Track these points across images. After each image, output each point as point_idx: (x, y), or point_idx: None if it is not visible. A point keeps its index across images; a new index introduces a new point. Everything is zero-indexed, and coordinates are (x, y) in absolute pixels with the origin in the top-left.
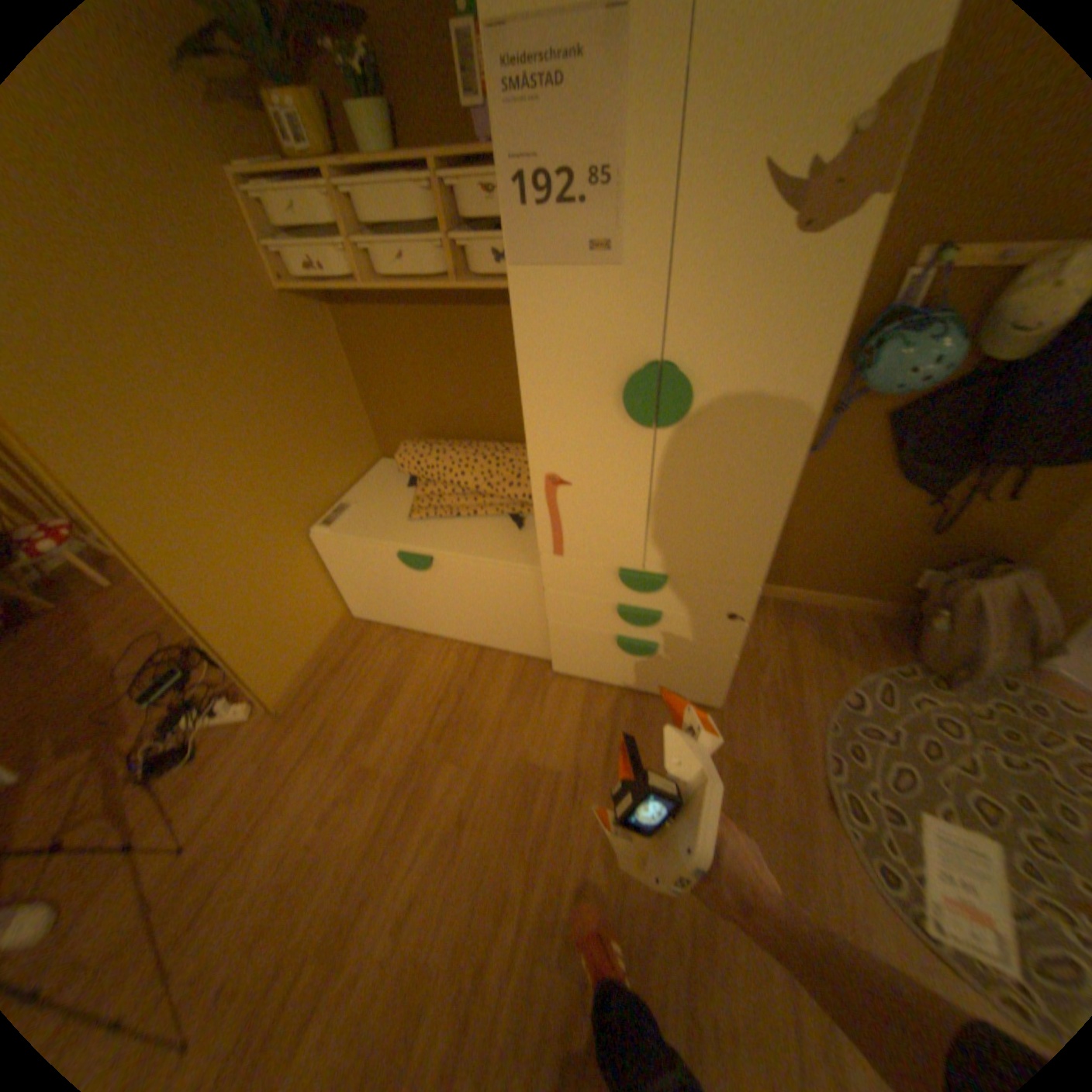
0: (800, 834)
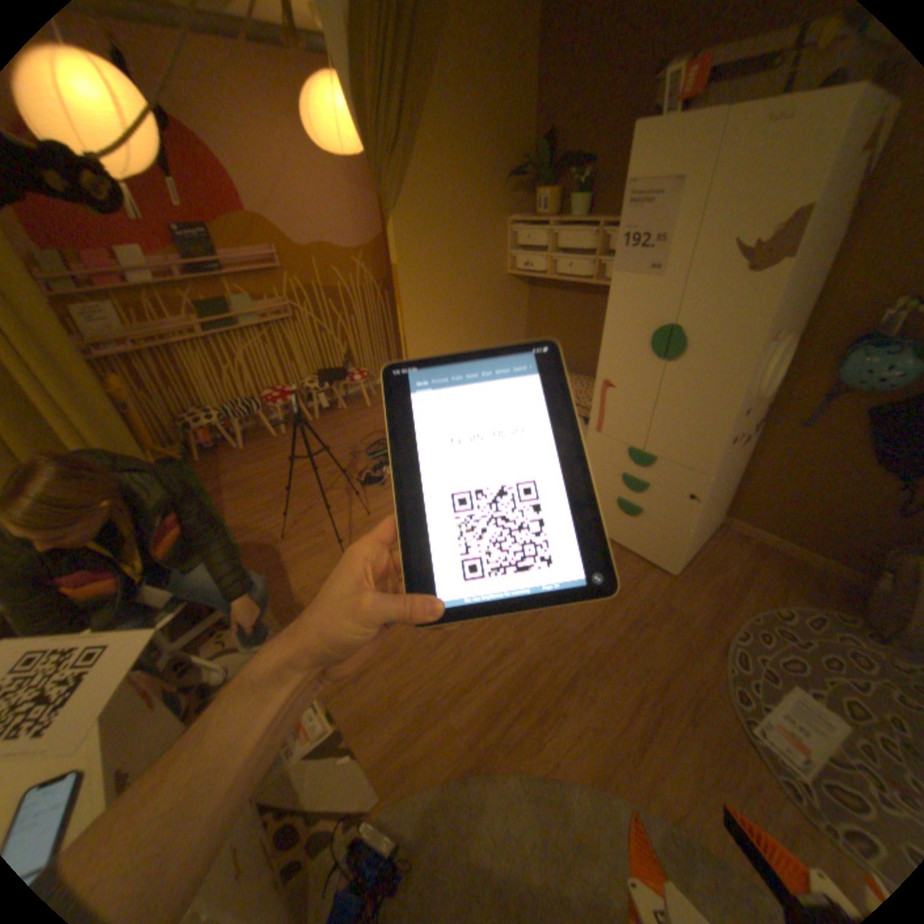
0: (692, 652)
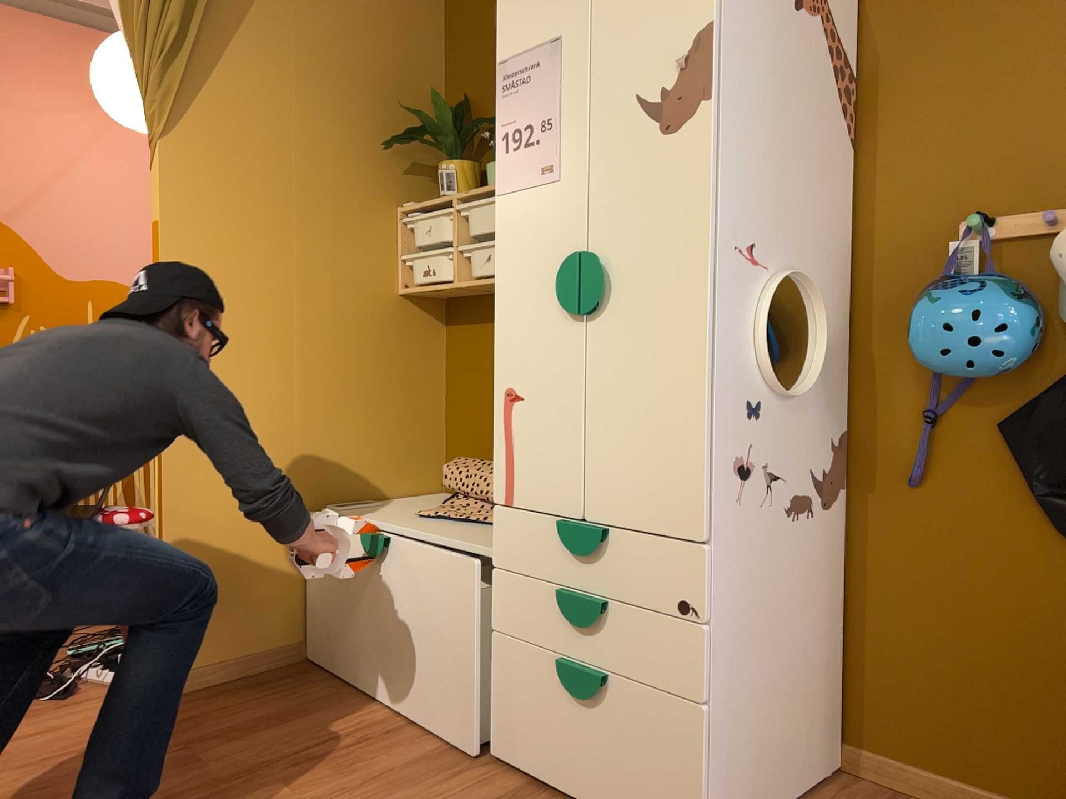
0: None
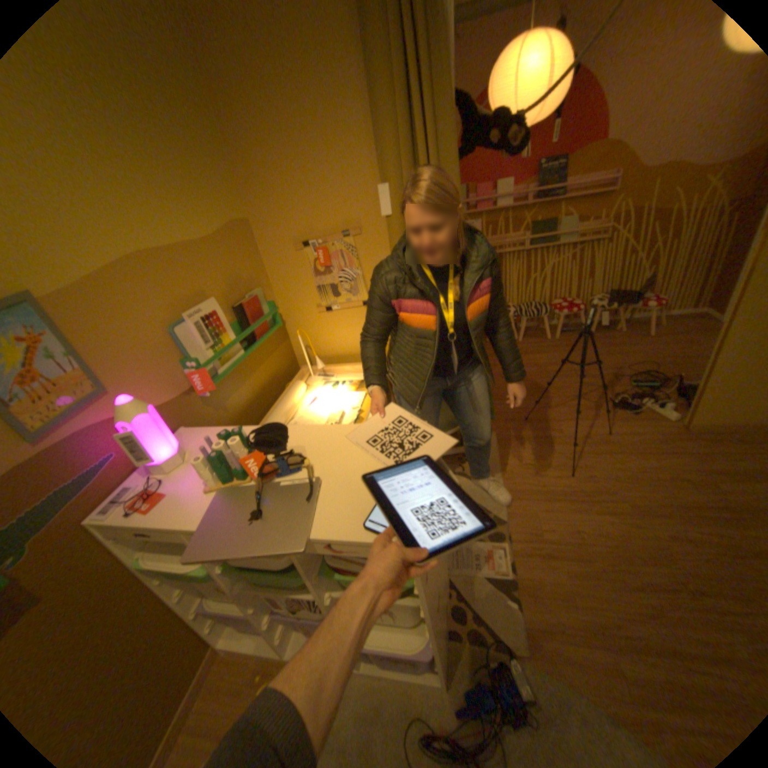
0: None
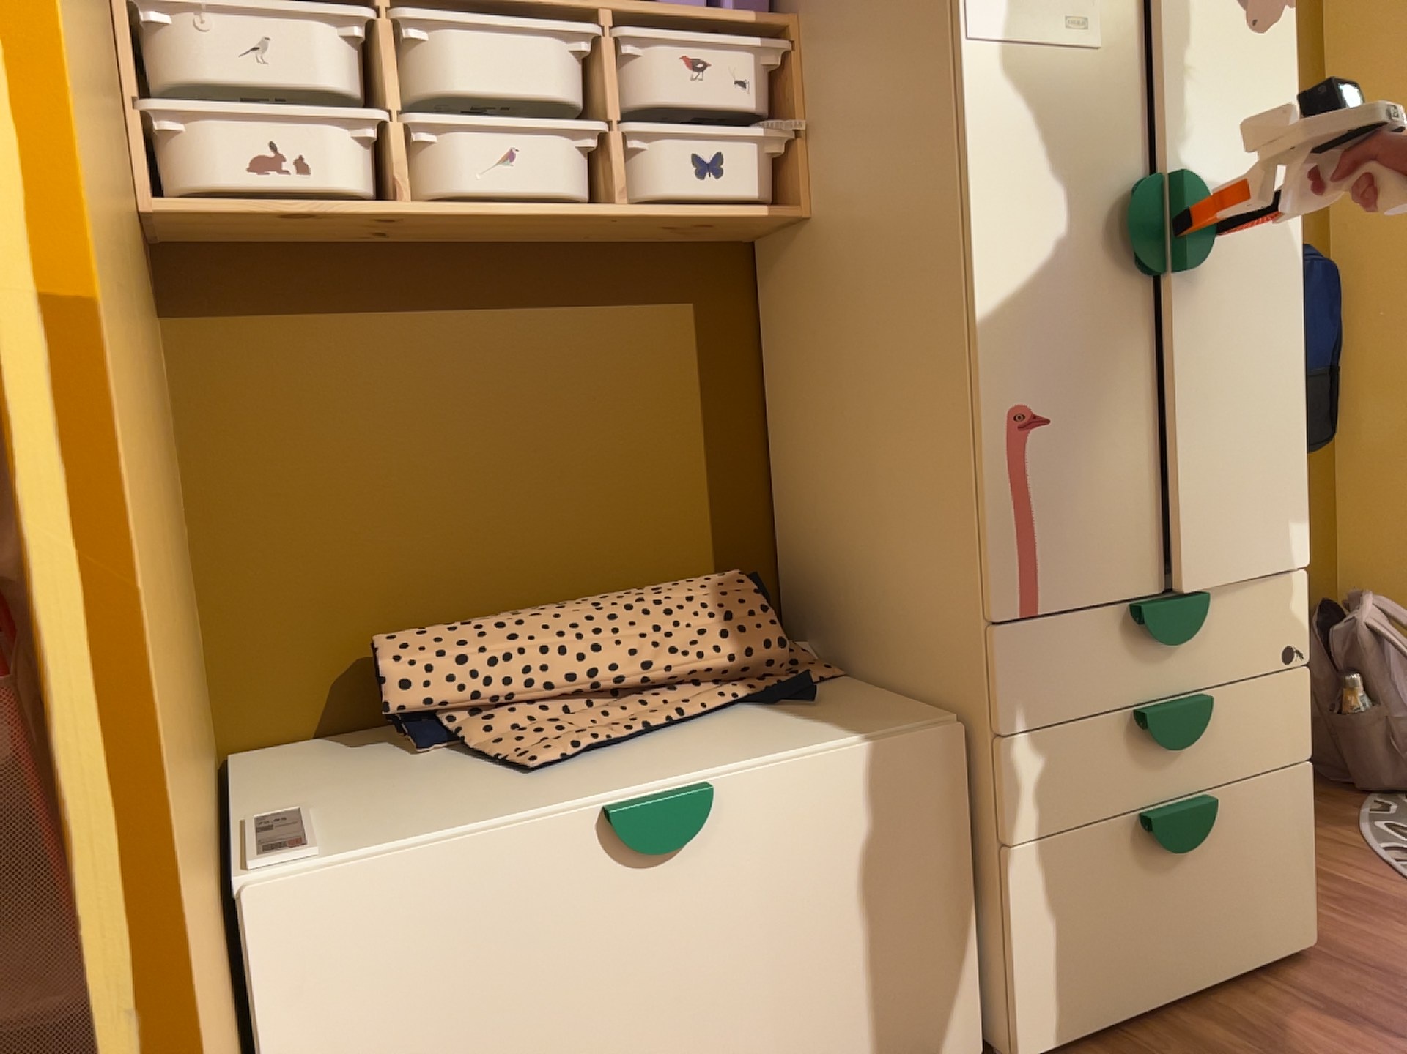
0: None
